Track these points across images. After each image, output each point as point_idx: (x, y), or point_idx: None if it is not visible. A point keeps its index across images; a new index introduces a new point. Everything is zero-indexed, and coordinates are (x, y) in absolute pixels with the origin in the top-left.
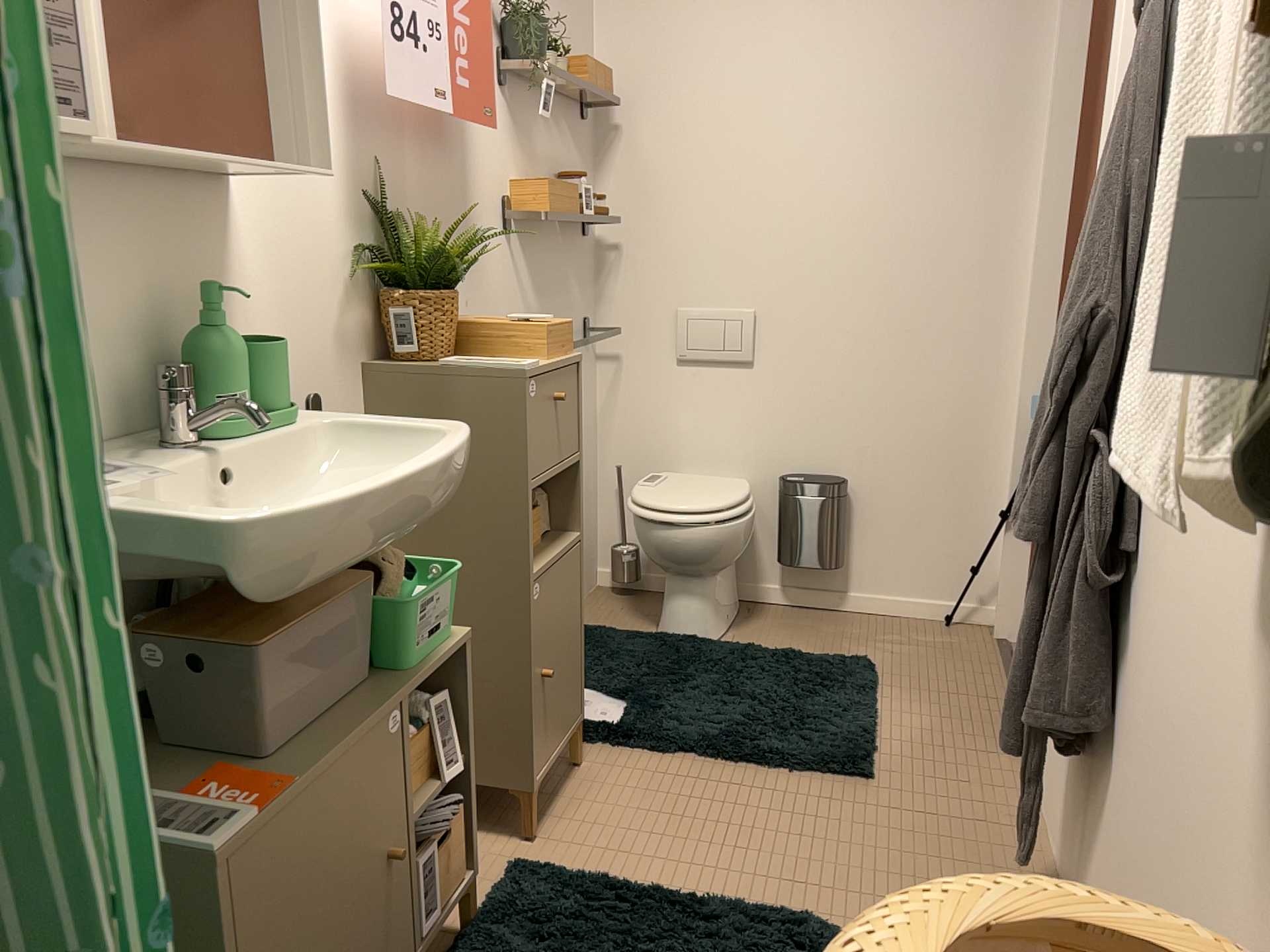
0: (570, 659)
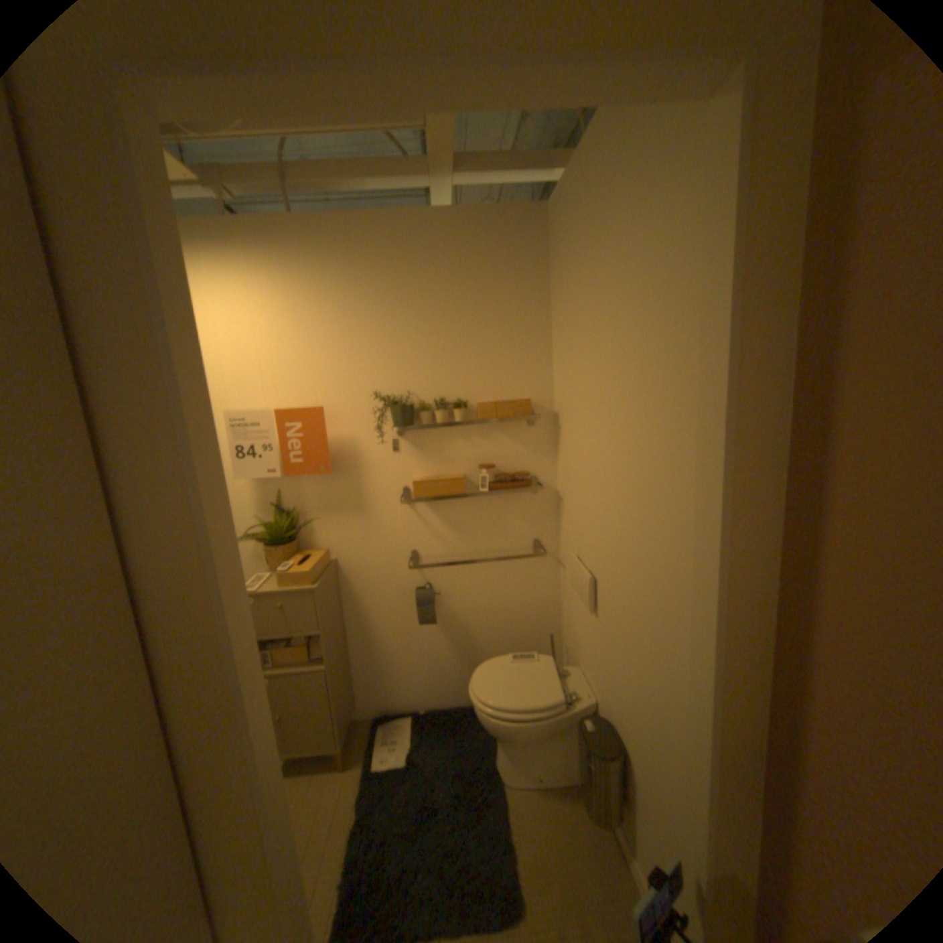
0: (309, 722)
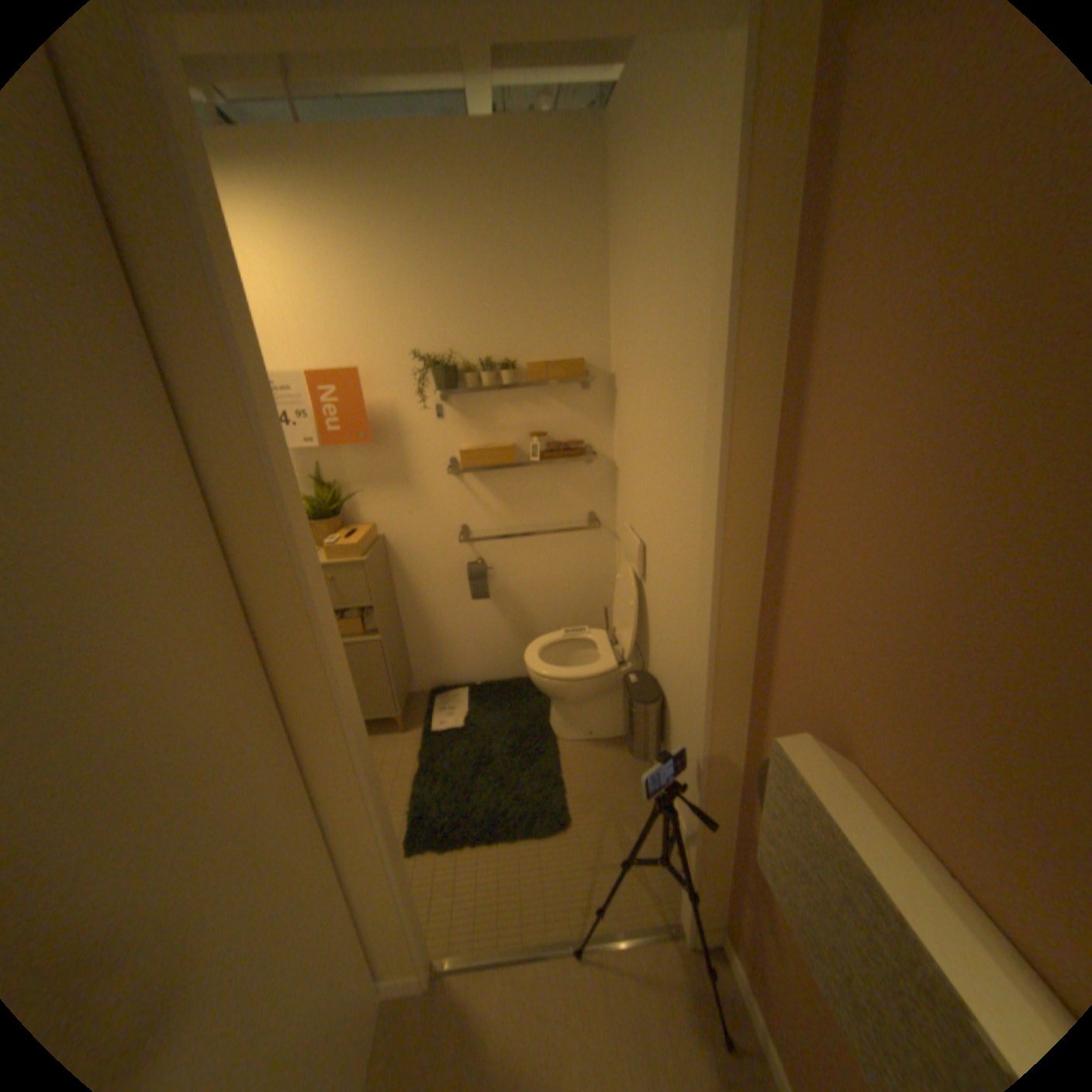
0: (369, 688)
